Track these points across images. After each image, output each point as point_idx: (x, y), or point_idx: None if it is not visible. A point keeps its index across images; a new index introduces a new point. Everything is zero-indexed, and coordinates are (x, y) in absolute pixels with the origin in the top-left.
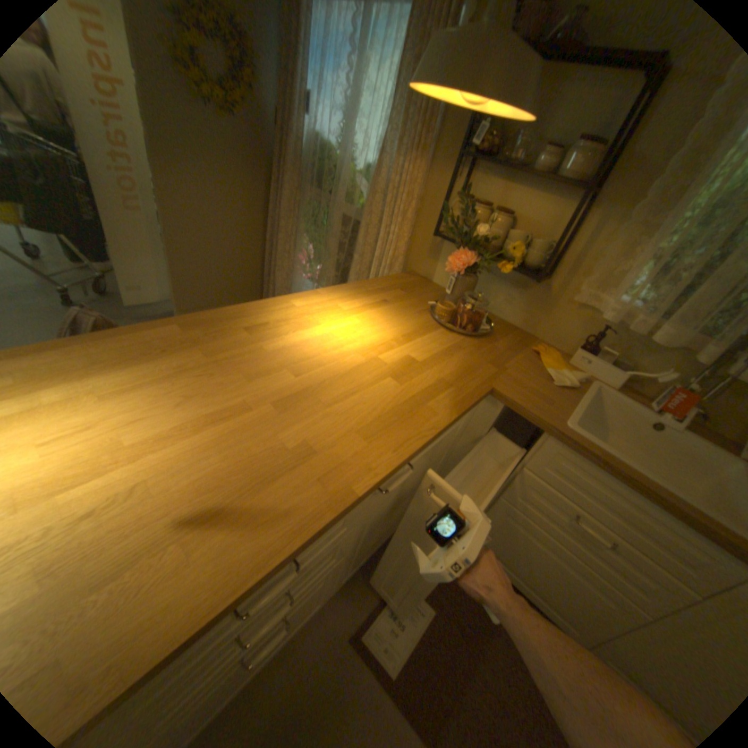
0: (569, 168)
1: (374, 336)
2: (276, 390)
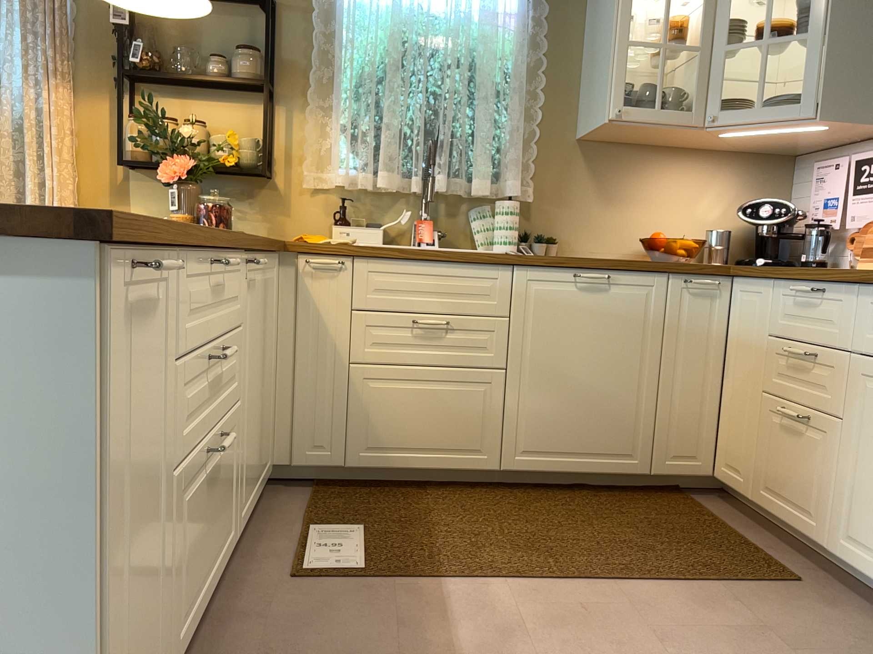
0: (242, 72)
1: None
2: None
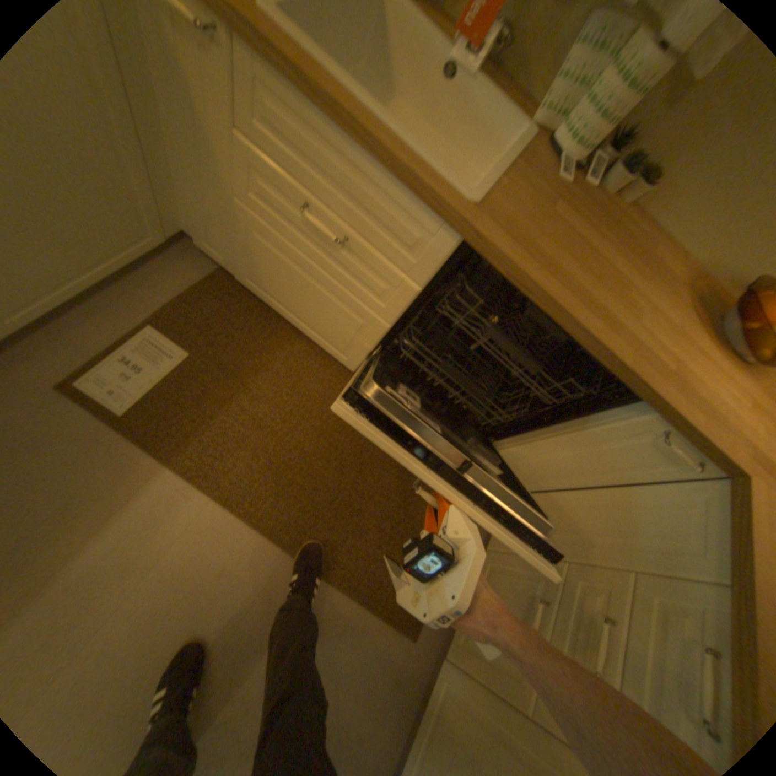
0: None
1: None
2: None
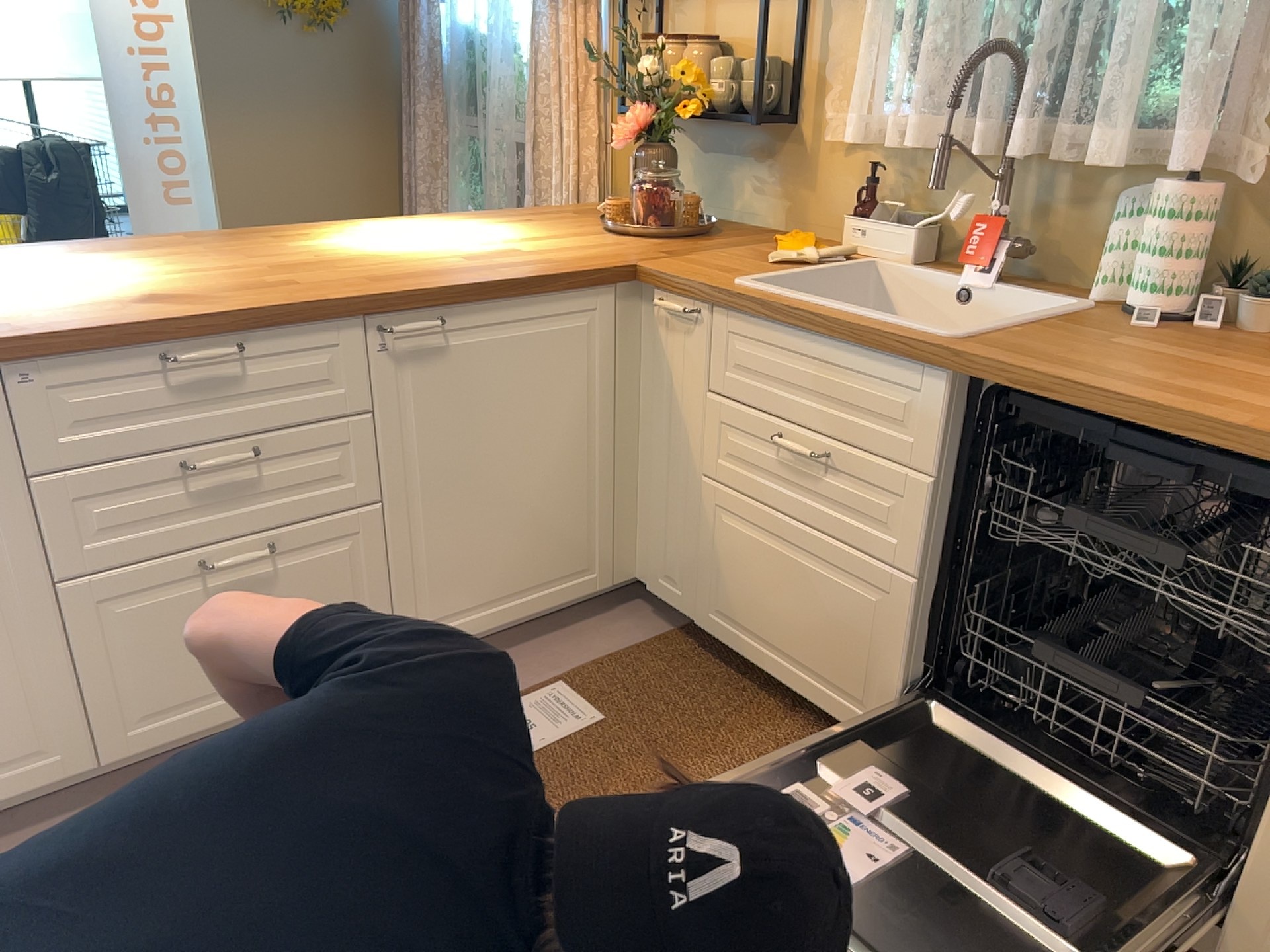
0: None
1: (470, 239)
2: (282, 262)
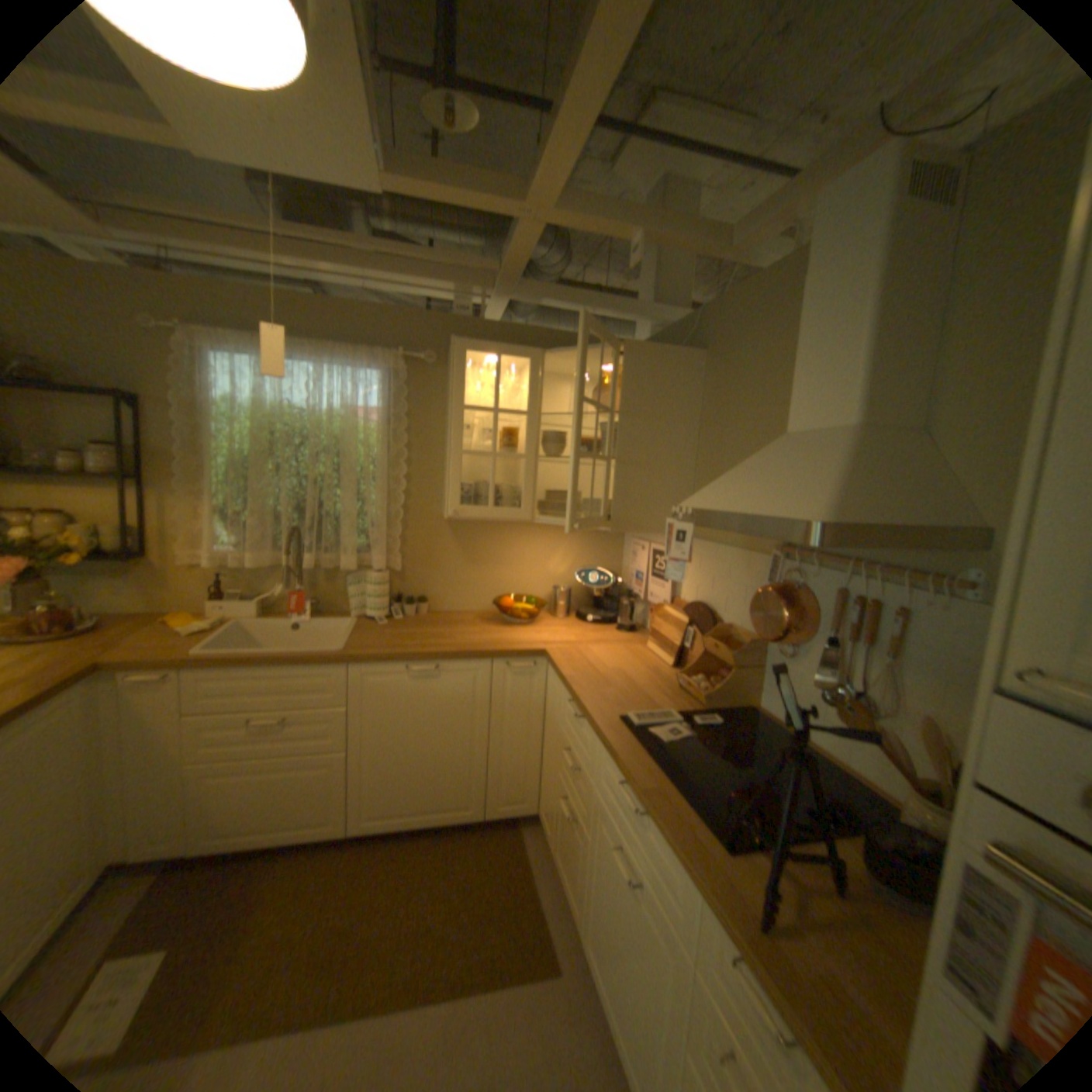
0: (92, 466)
1: None
2: None
